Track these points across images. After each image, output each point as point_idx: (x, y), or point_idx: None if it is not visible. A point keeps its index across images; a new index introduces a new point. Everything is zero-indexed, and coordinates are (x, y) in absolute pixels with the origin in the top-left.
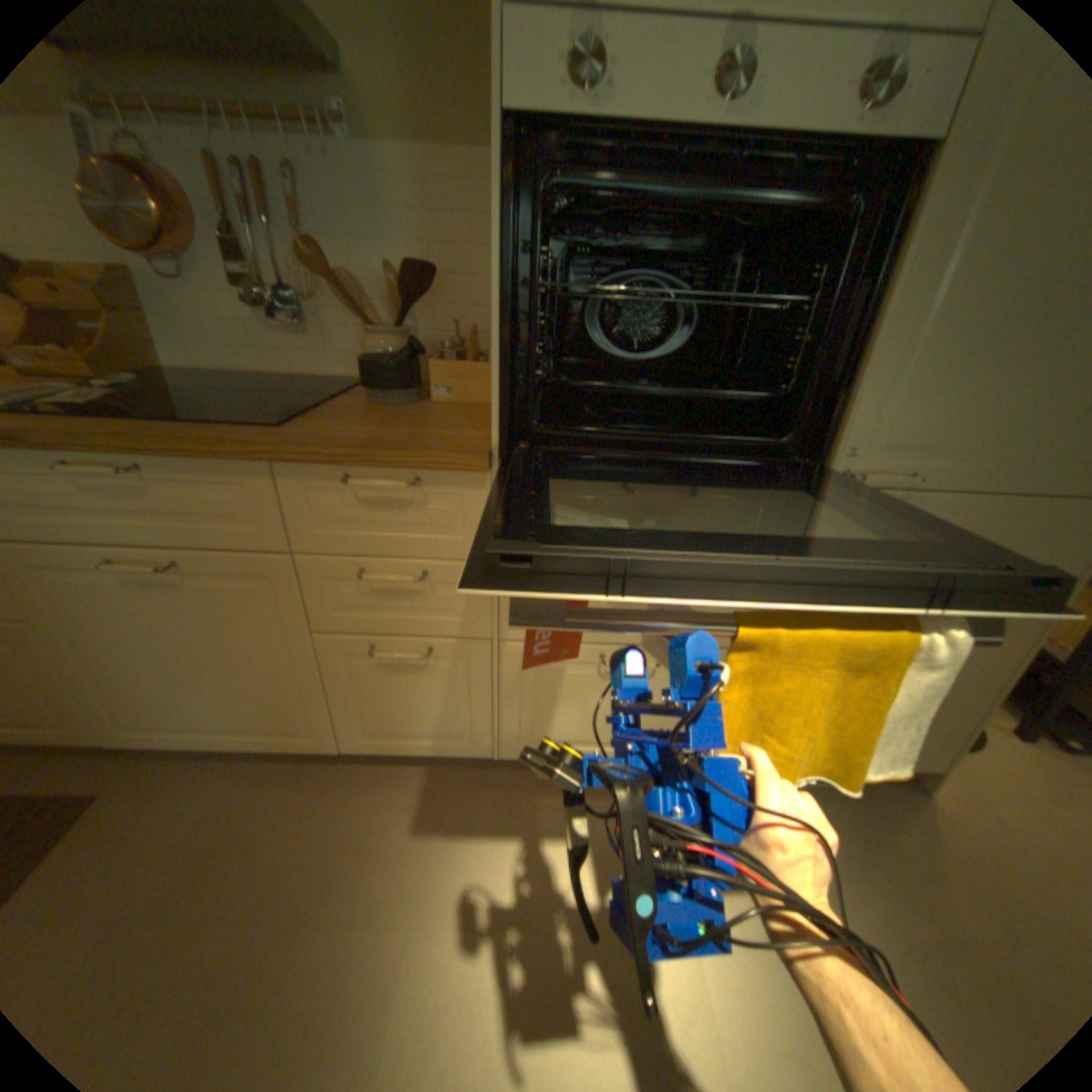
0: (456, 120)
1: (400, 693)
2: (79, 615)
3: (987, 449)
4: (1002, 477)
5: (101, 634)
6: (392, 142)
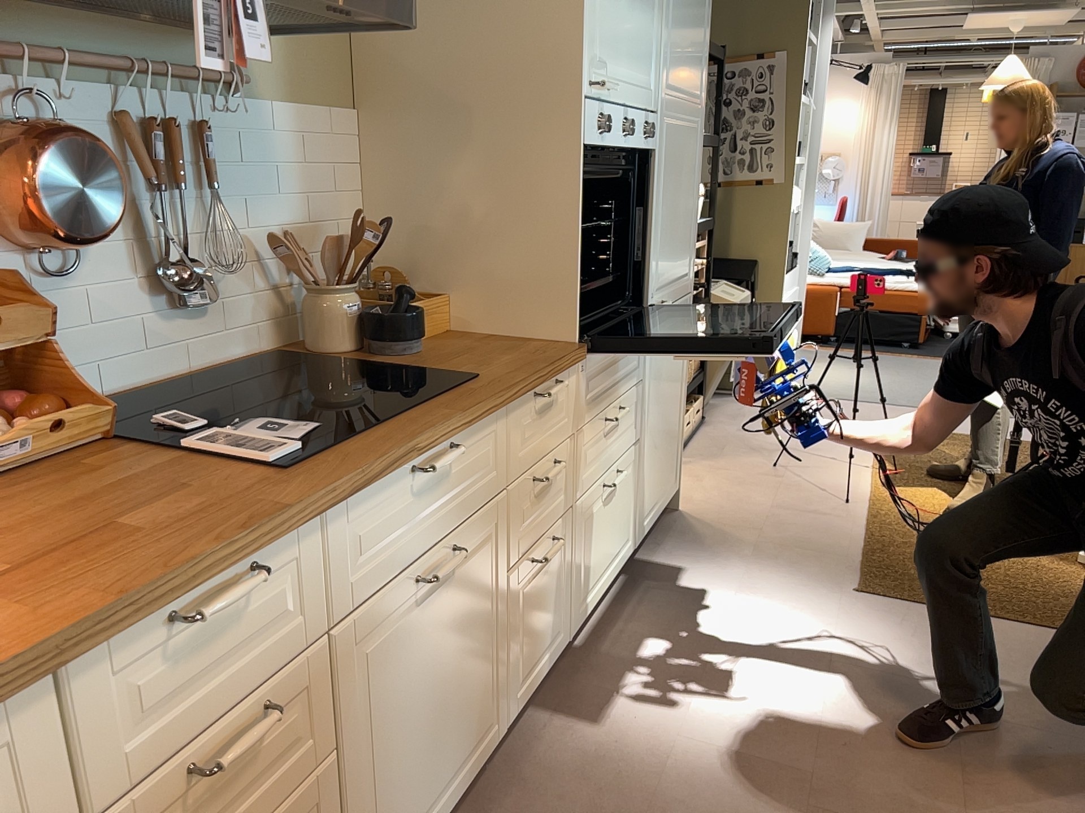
0: (323, 88)
1: (539, 603)
2: (382, 686)
3: (670, 282)
4: (674, 294)
5: (392, 702)
6: (283, 106)
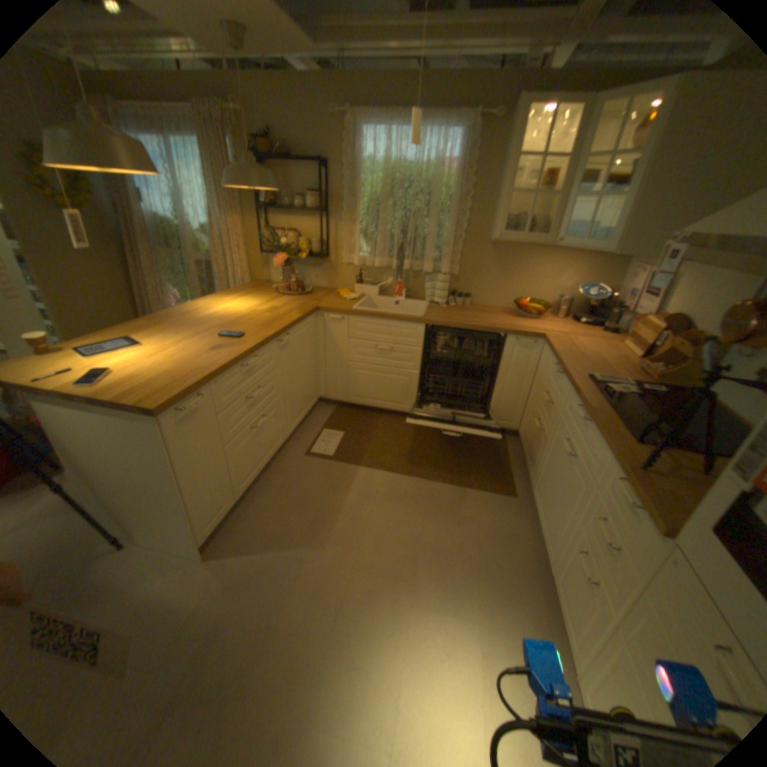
0: None
1: (579, 588)
2: (556, 449)
3: None
4: None
5: (554, 459)
6: None
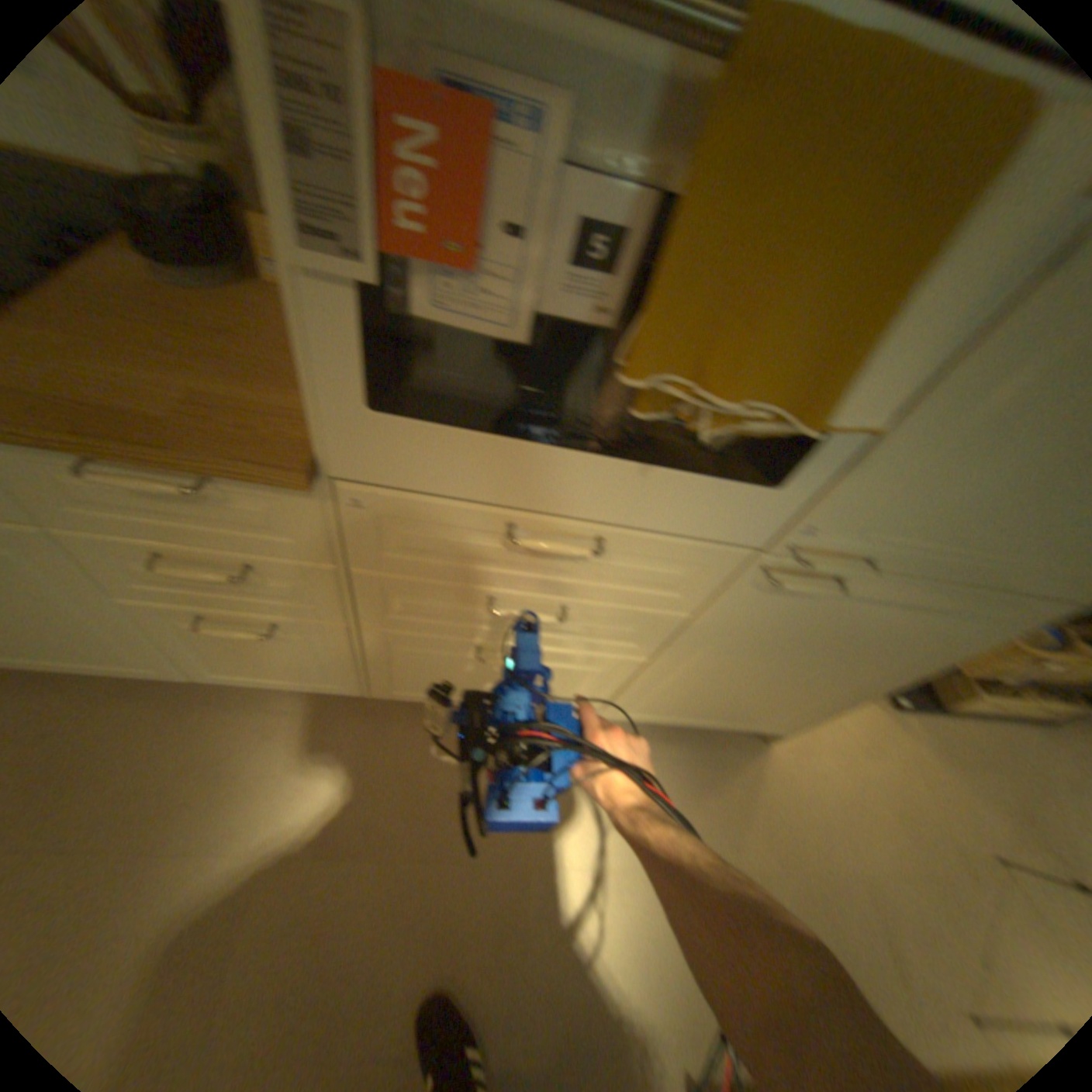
0: None
1: (251, 652)
2: None
3: (969, 549)
4: (968, 573)
5: None
6: None
